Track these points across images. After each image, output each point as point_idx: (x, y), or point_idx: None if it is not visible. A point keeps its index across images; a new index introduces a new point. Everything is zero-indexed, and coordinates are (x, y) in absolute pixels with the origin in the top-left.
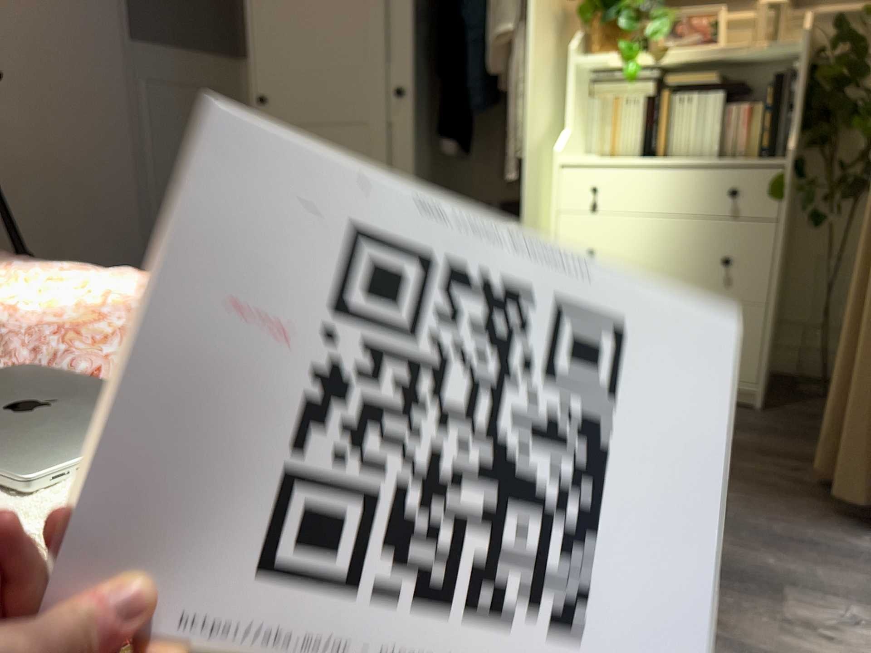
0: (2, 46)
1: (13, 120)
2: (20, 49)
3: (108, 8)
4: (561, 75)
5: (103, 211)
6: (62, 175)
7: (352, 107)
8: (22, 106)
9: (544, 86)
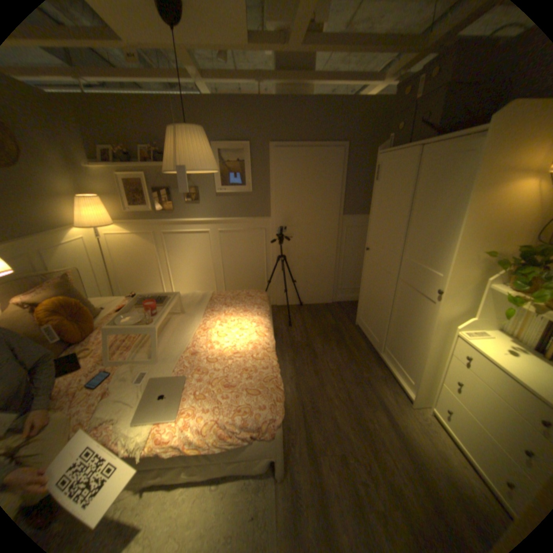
0: (300, 225)
1: (300, 244)
2: (305, 225)
3: (335, 208)
4: (488, 287)
5: (322, 269)
6: (311, 259)
7: (388, 266)
8: (303, 241)
9: (462, 295)
